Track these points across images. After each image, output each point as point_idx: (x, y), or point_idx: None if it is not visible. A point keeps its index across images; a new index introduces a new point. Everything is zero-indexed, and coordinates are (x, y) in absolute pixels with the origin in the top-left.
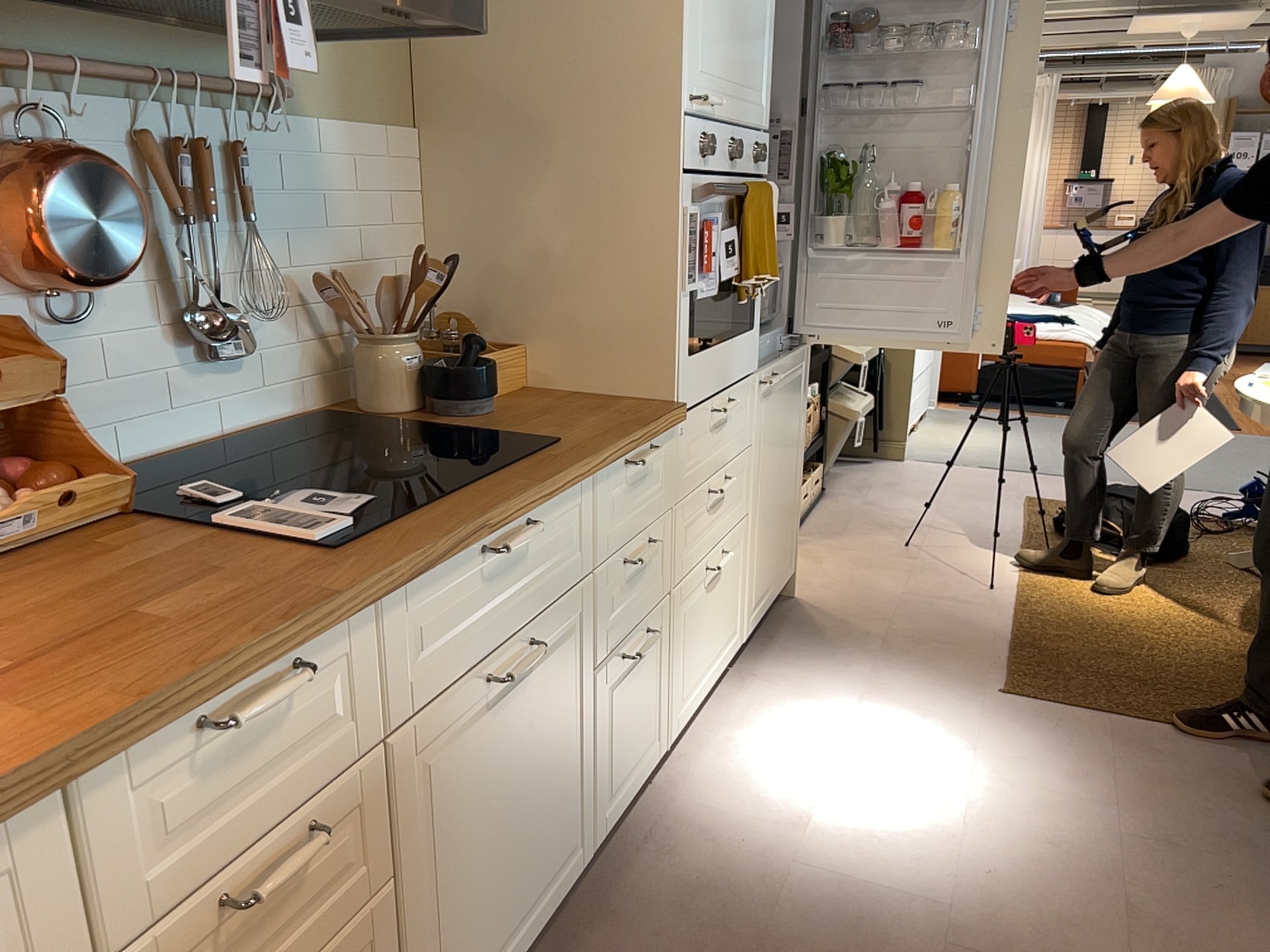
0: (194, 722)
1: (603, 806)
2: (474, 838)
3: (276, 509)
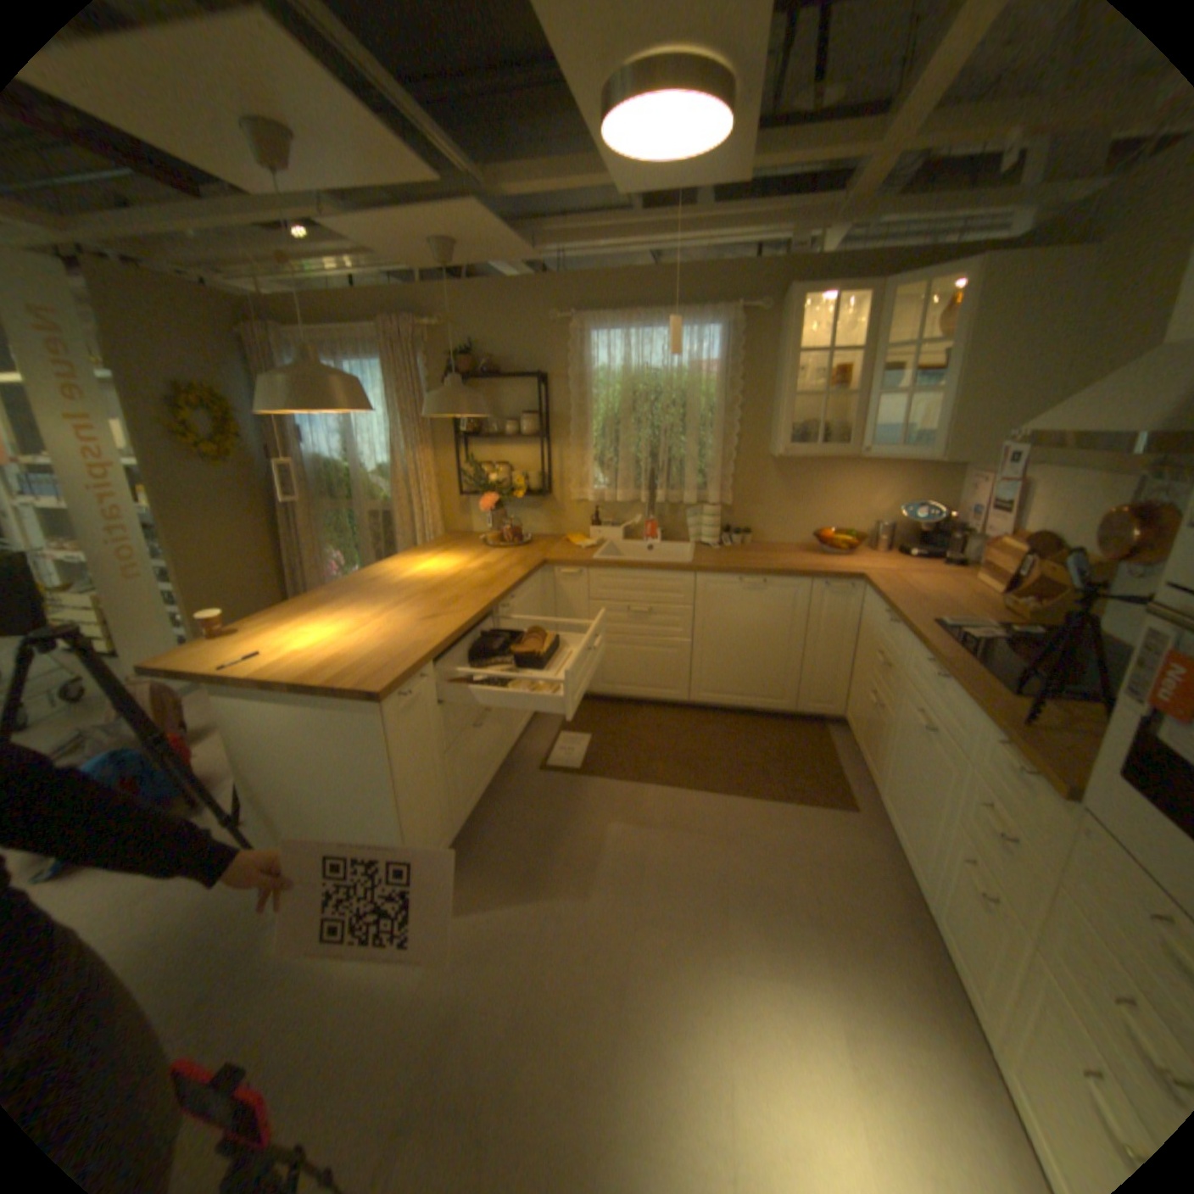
0: (888, 611)
1: (944, 916)
2: (907, 761)
3: (988, 630)
